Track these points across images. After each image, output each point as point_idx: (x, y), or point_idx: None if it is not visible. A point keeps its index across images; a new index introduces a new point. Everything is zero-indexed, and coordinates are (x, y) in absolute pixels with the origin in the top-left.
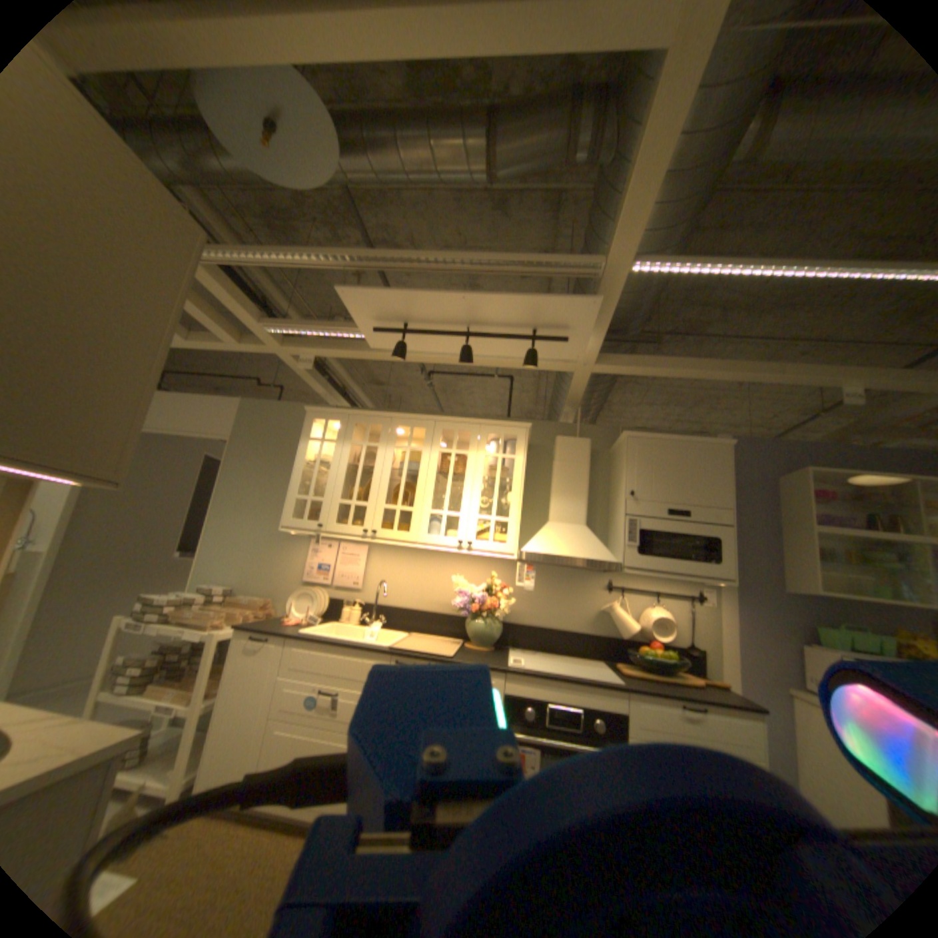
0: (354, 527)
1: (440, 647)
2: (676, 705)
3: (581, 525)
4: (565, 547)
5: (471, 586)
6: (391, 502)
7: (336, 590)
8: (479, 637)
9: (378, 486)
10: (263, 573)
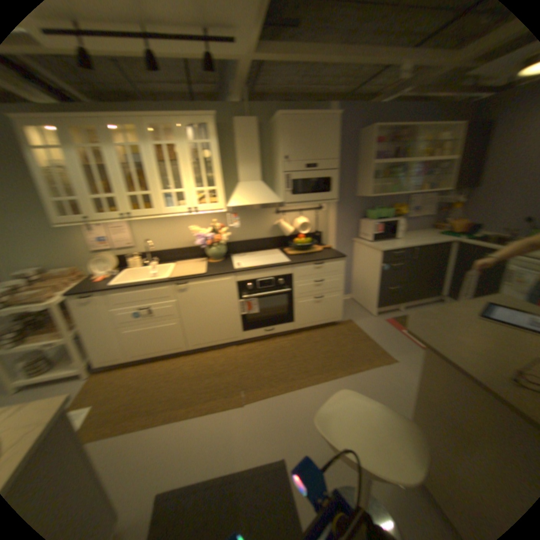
0: (109, 214)
1: (194, 268)
2: (310, 265)
3: (257, 182)
4: (251, 199)
5: (200, 230)
6: (128, 190)
7: (114, 251)
8: (213, 257)
9: (112, 181)
10: (53, 254)
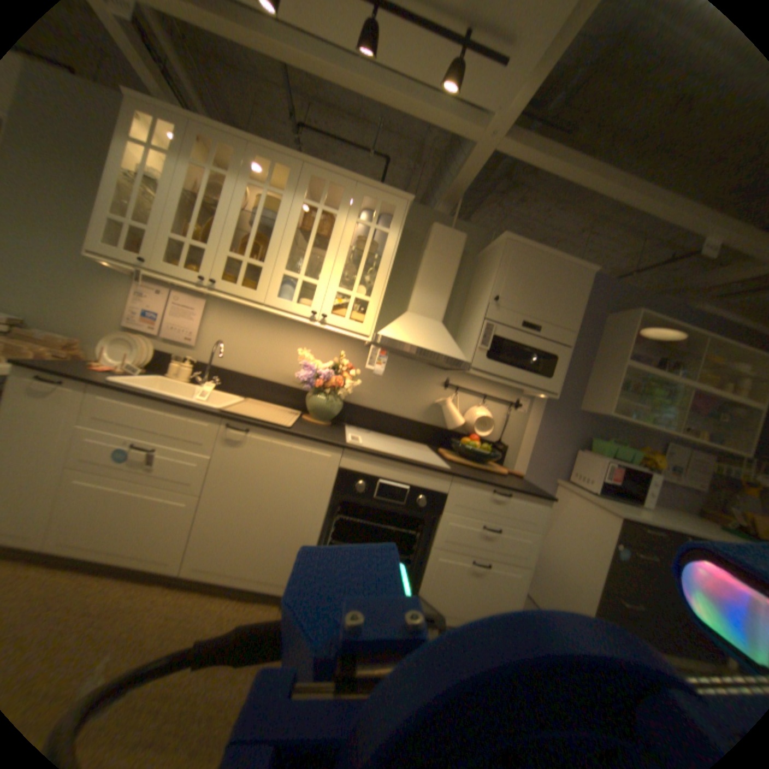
0: (187, 272)
1: (276, 417)
2: (487, 490)
3: (437, 323)
4: (420, 340)
5: (316, 364)
6: (237, 254)
7: (162, 343)
8: (317, 412)
9: (221, 228)
10: (66, 309)
